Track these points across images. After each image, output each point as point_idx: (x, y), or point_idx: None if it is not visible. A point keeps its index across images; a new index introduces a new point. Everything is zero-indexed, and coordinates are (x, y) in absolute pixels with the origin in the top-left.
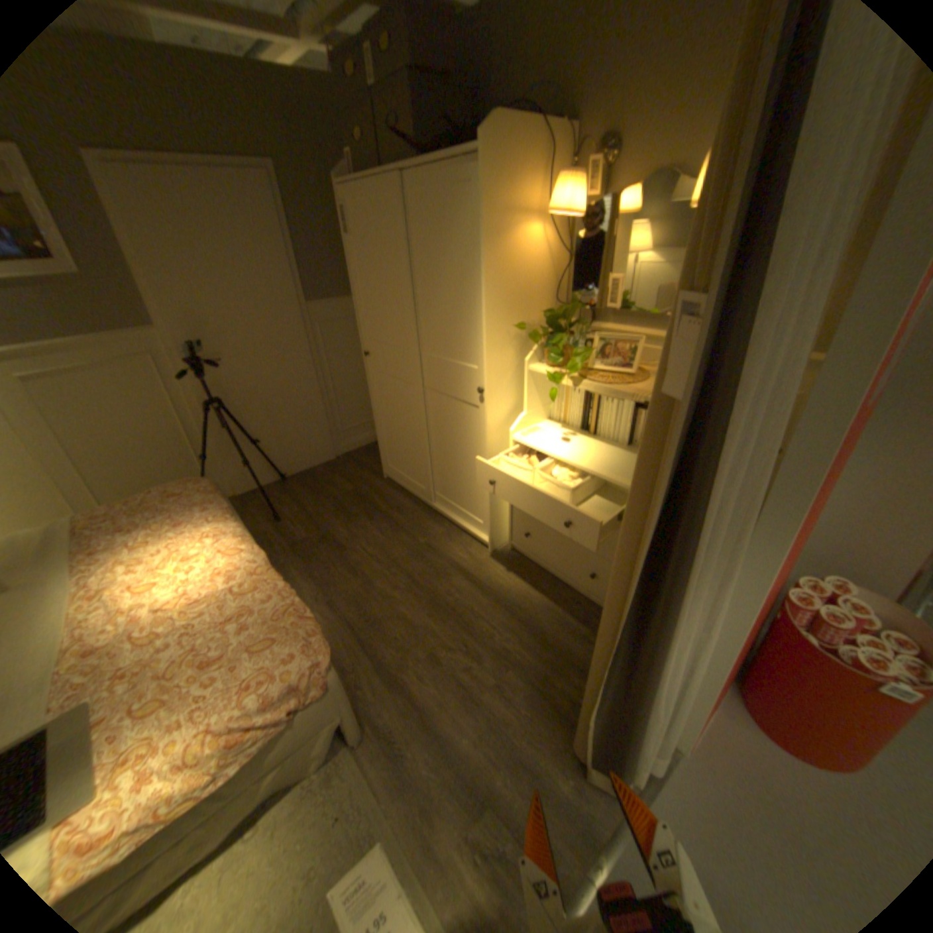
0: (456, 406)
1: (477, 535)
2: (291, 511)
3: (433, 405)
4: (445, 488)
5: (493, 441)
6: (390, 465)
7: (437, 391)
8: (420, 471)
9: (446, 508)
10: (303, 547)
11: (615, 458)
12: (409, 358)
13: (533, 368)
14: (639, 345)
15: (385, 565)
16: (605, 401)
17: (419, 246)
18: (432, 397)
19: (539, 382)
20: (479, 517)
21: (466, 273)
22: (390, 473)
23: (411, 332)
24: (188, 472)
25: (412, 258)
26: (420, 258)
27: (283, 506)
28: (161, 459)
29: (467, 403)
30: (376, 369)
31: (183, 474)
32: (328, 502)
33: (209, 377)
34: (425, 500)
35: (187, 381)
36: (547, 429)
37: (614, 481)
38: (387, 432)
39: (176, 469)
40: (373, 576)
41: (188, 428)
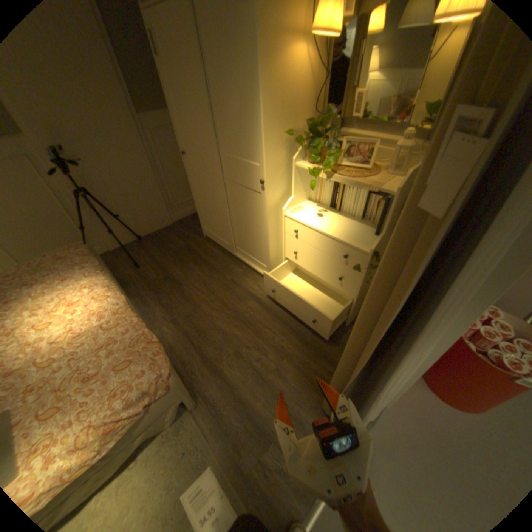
0: (246, 192)
1: (263, 274)
2: (146, 260)
3: (231, 190)
4: (242, 245)
5: (271, 216)
6: (207, 229)
7: (232, 181)
8: (226, 233)
9: (243, 256)
10: (155, 284)
11: (353, 228)
12: (212, 157)
13: (298, 163)
14: (375, 146)
15: (207, 295)
16: (348, 188)
17: (211, 66)
18: (230, 185)
19: (302, 174)
20: (264, 263)
21: (247, 88)
22: (207, 234)
23: (212, 137)
24: (74, 238)
25: (207, 76)
26: (213, 76)
27: (141, 257)
28: (53, 230)
29: (253, 190)
30: (191, 164)
31: (71, 239)
32: (169, 254)
33: (75, 173)
34: (230, 251)
35: (60, 176)
36: (307, 207)
37: (352, 246)
38: (203, 208)
39: (65, 236)
40: (199, 302)
41: (68, 209)
